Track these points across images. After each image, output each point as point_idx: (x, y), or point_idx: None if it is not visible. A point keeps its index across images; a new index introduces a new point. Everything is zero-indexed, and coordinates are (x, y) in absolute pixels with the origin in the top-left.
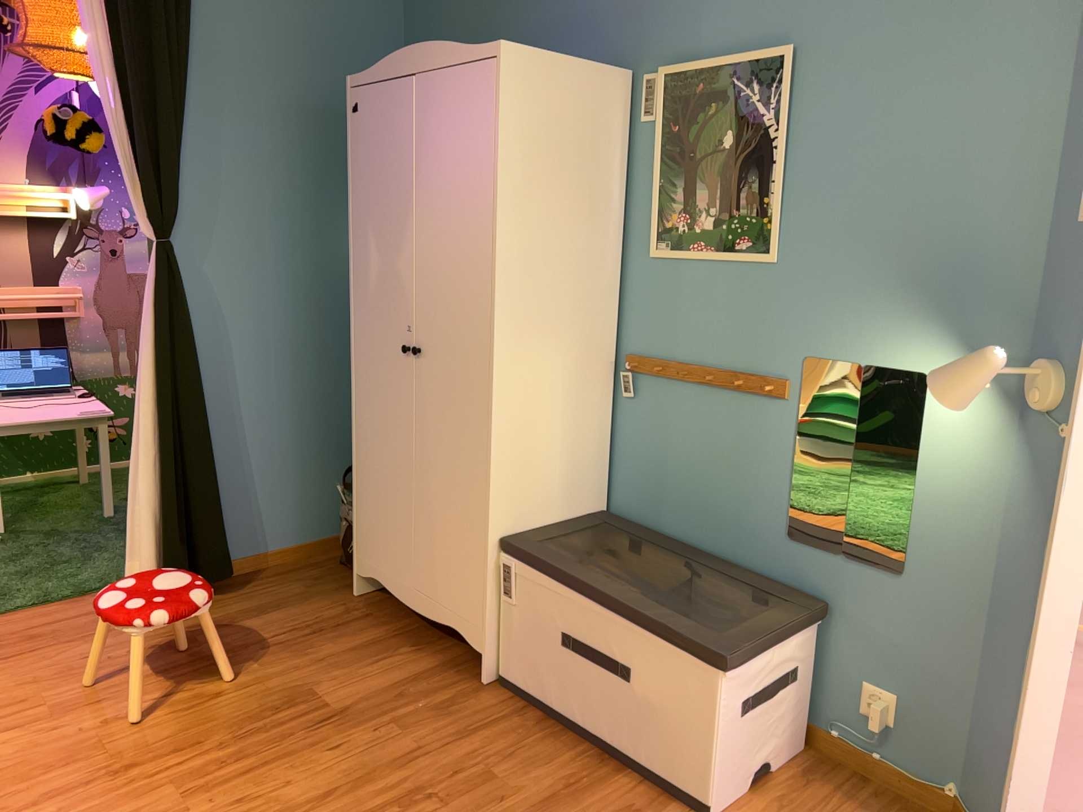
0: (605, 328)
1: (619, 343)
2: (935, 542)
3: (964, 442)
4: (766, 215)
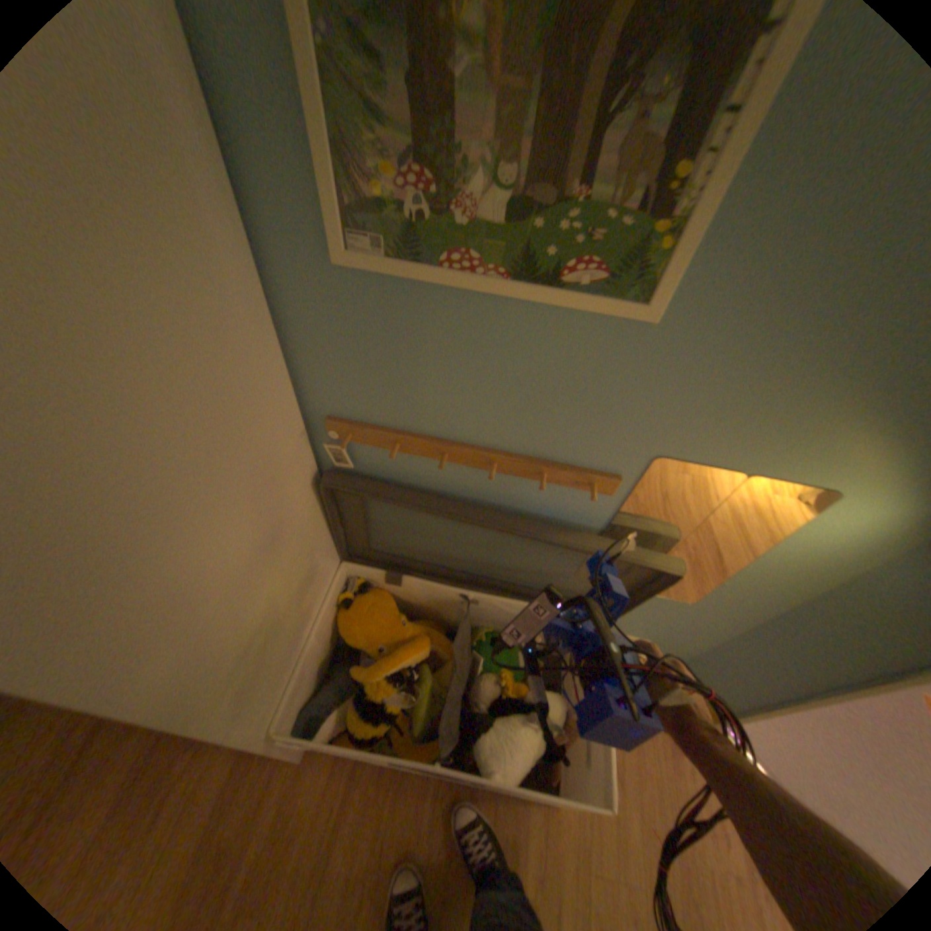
0: (280, 403)
1: (304, 398)
2: (747, 593)
3: (847, 546)
4: (681, 202)
